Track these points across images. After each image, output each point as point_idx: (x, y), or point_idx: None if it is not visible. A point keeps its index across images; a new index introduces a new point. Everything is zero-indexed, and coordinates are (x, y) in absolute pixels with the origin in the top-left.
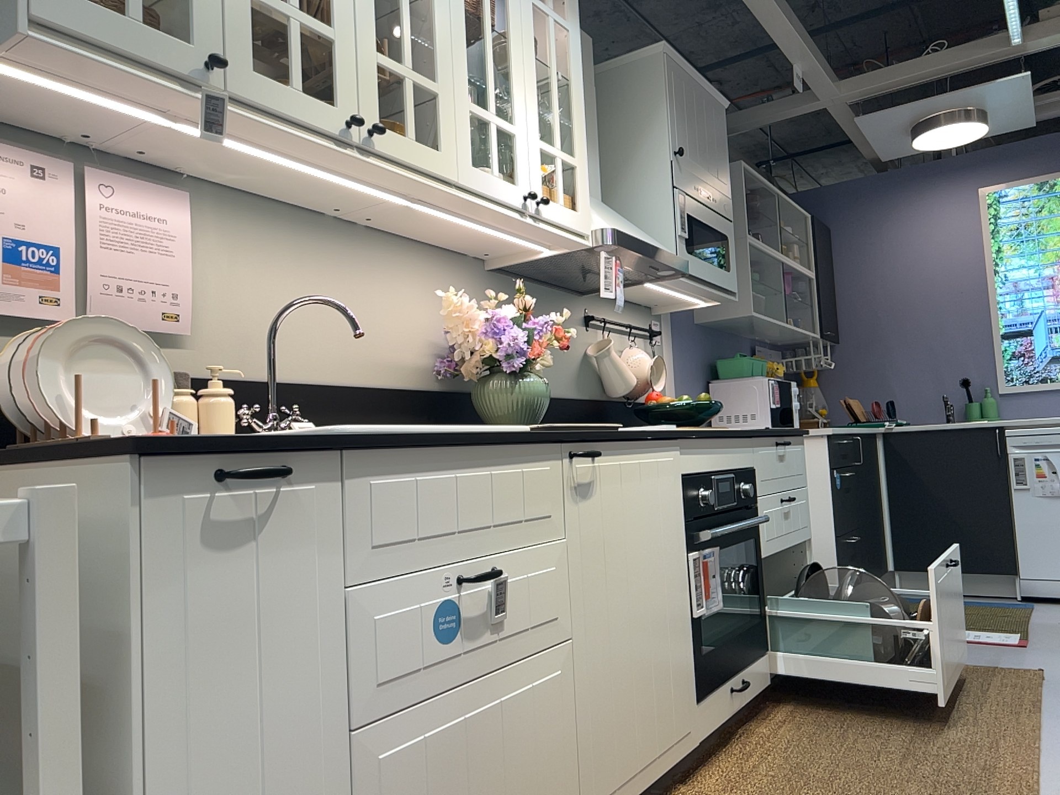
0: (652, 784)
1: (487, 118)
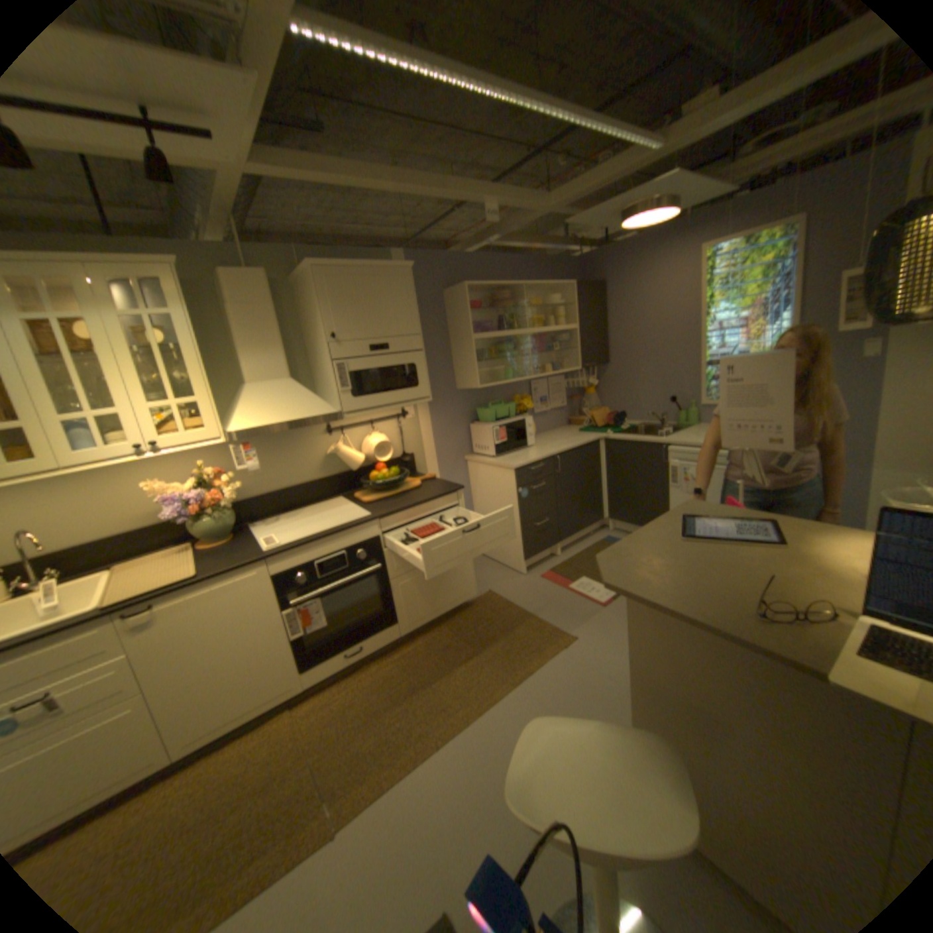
0: (246, 724)
1: (82, 419)
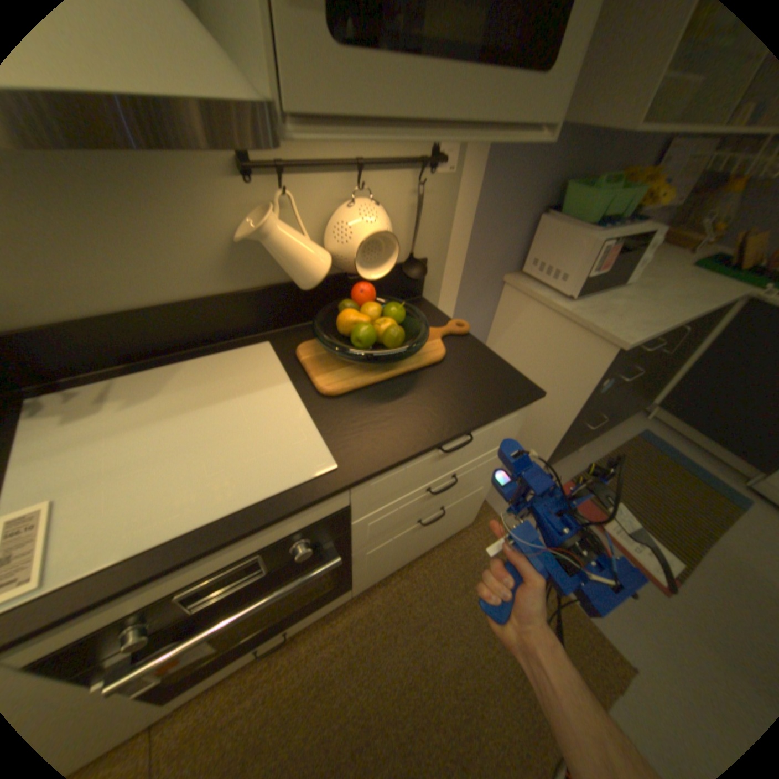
0: None
1: None
